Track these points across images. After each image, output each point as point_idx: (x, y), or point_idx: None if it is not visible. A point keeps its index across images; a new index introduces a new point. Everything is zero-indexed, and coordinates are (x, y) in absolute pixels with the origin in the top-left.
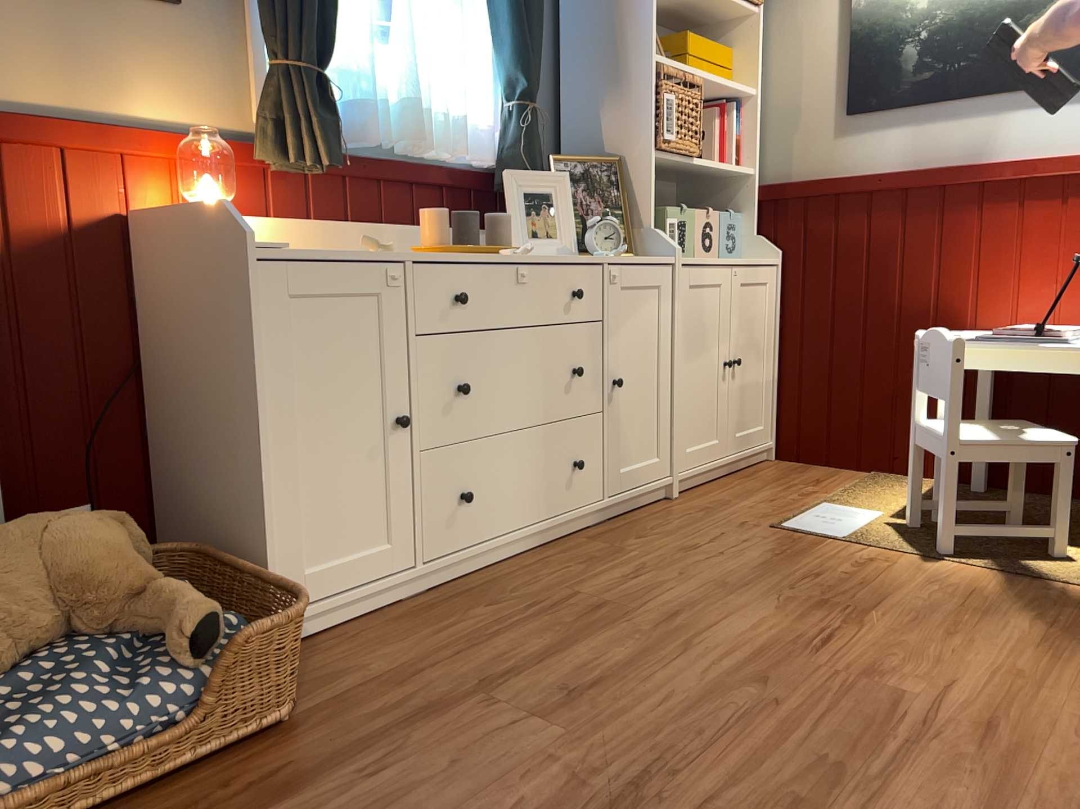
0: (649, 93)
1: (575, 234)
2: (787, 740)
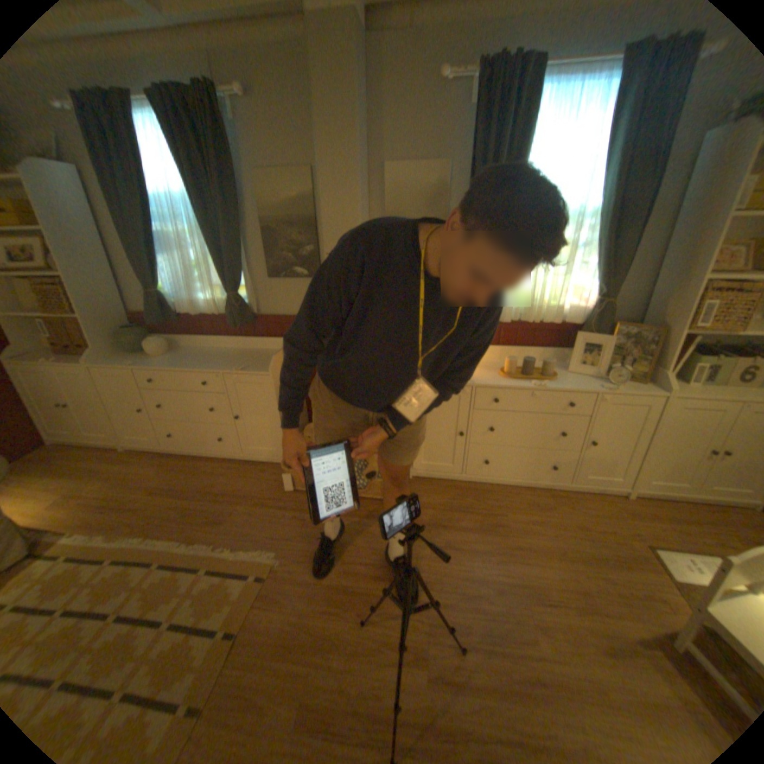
0: (695, 300)
1: (606, 370)
2: (472, 616)
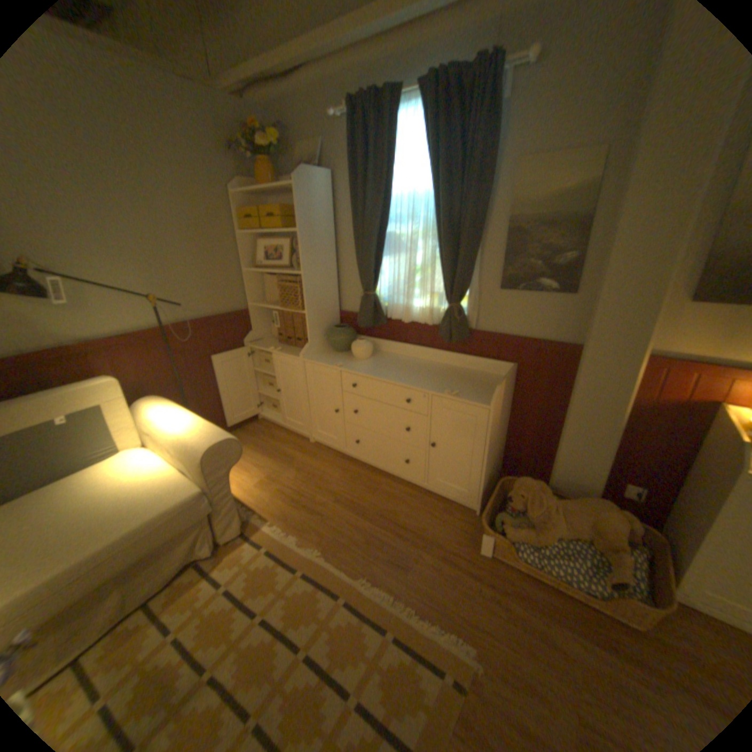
0: None
1: None
2: None
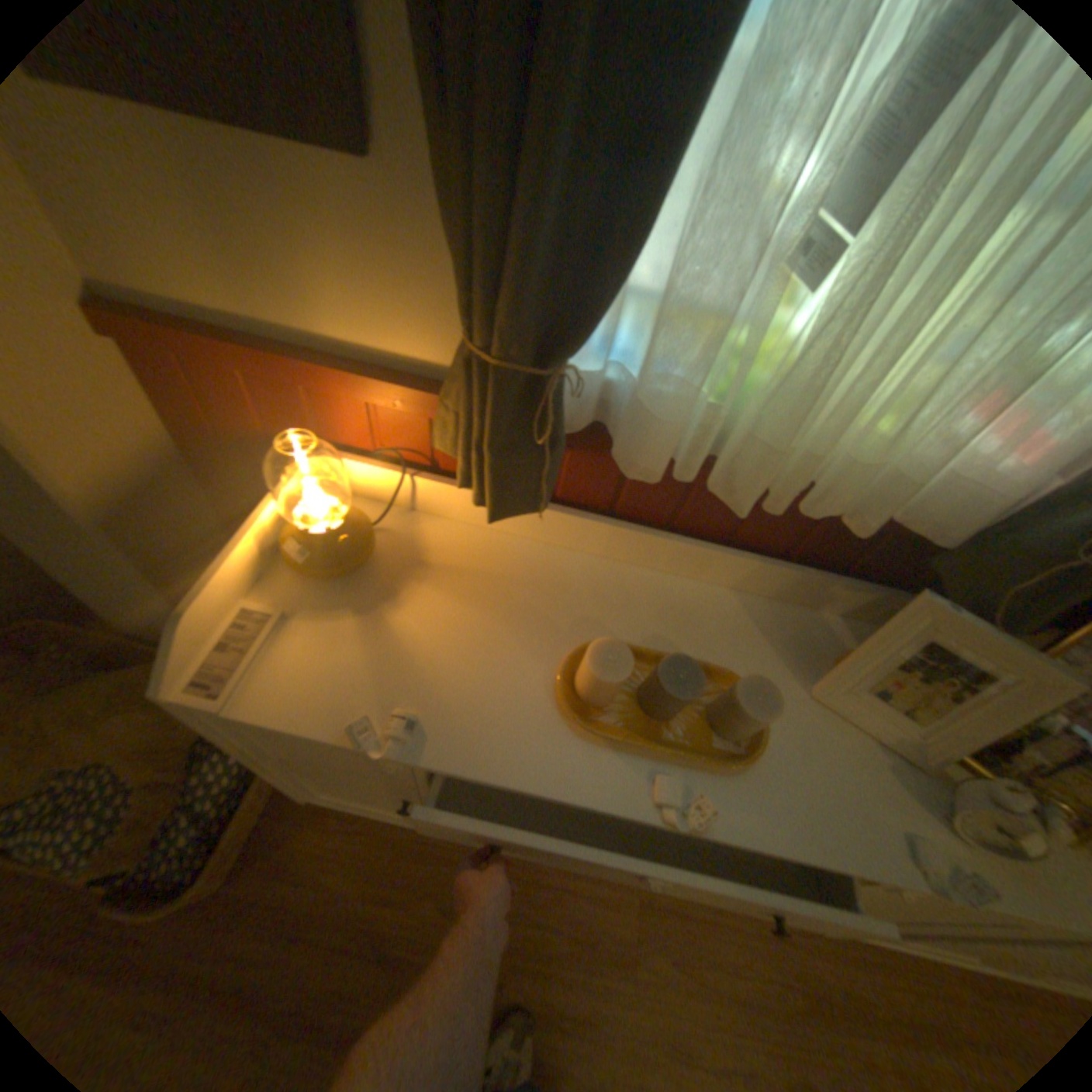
0: None
1: (962, 760)
2: None
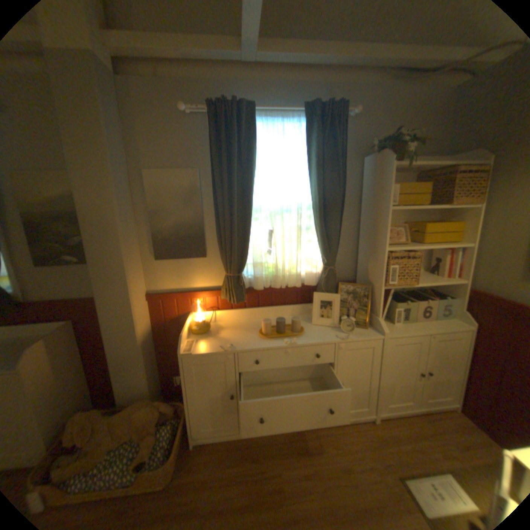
0: (383, 265)
1: (338, 320)
2: None
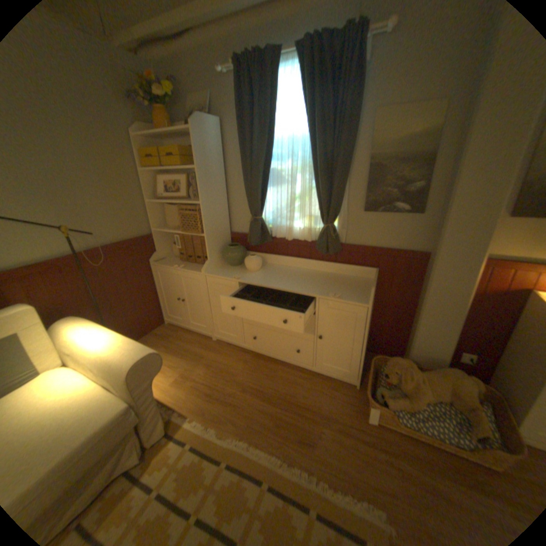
0: None
1: None
2: None
